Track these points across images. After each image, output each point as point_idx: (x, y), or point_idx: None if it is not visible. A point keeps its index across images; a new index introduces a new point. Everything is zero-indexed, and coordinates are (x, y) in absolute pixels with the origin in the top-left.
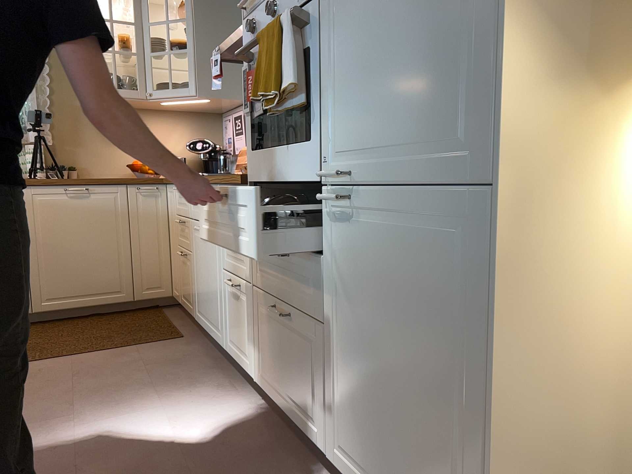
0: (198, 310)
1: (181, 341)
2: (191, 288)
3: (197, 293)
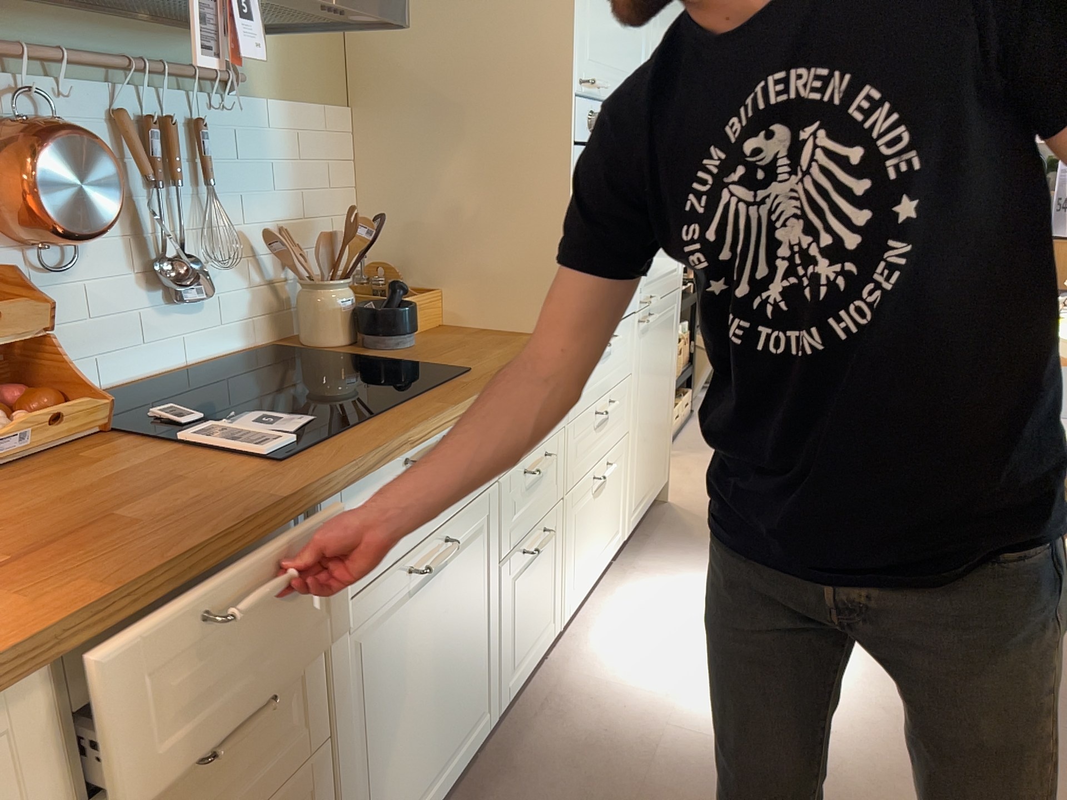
0: None
1: None
2: None
3: None
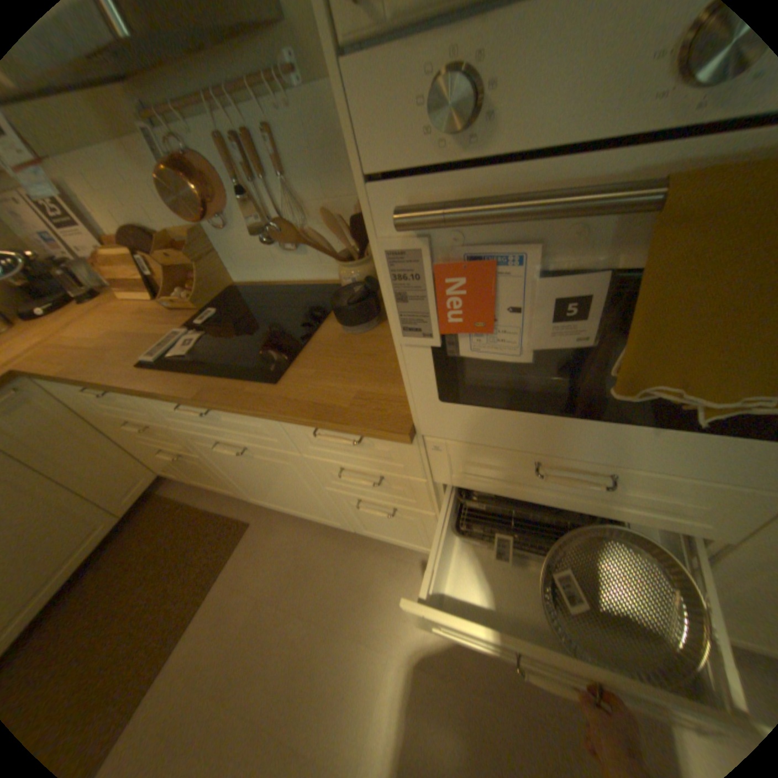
0: (253, 498)
1: (254, 531)
2: (218, 480)
3: (242, 487)
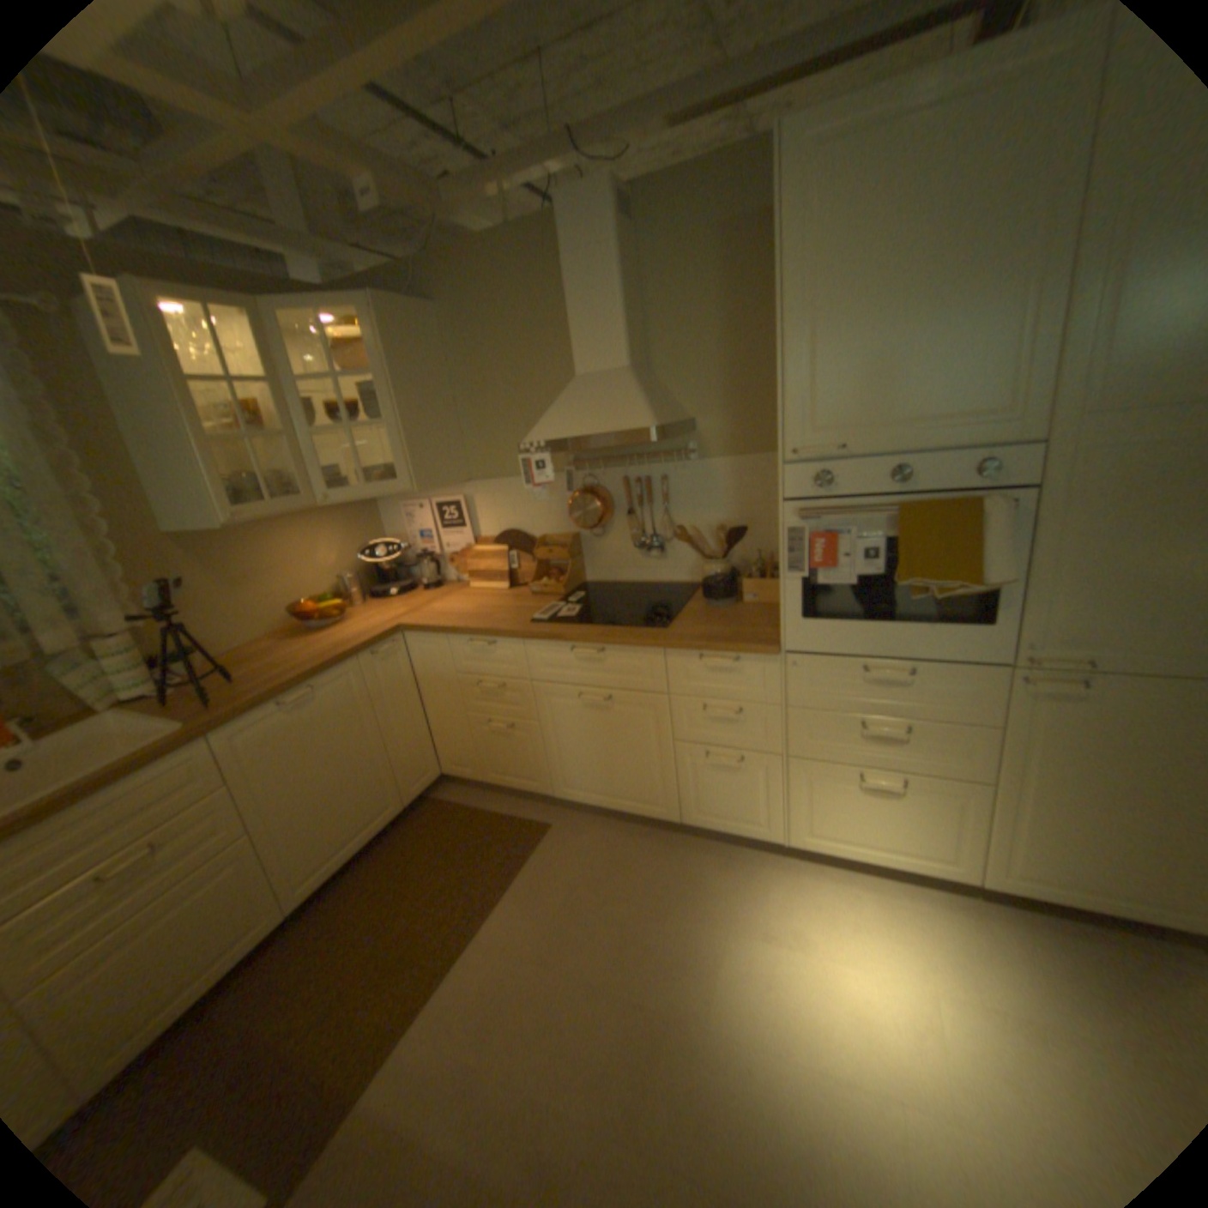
0: (568, 787)
1: (558, 832)
2: (536, 763)
3: (564, 768)
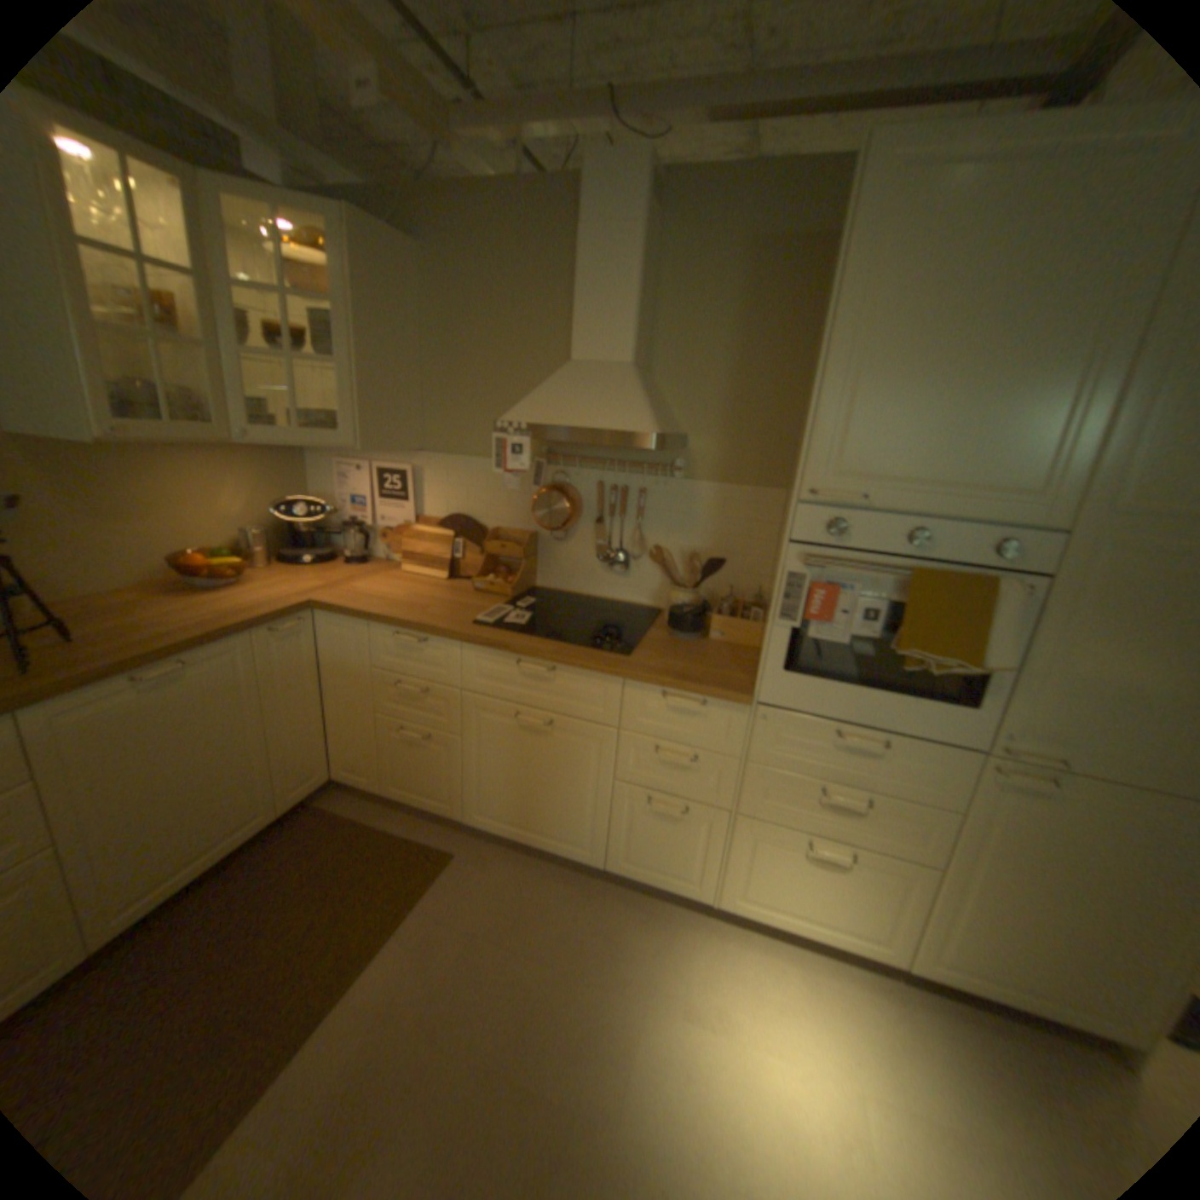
0: (481, 814)
1: (461, 864)
2: (448, 782)
3: (481, 793)
